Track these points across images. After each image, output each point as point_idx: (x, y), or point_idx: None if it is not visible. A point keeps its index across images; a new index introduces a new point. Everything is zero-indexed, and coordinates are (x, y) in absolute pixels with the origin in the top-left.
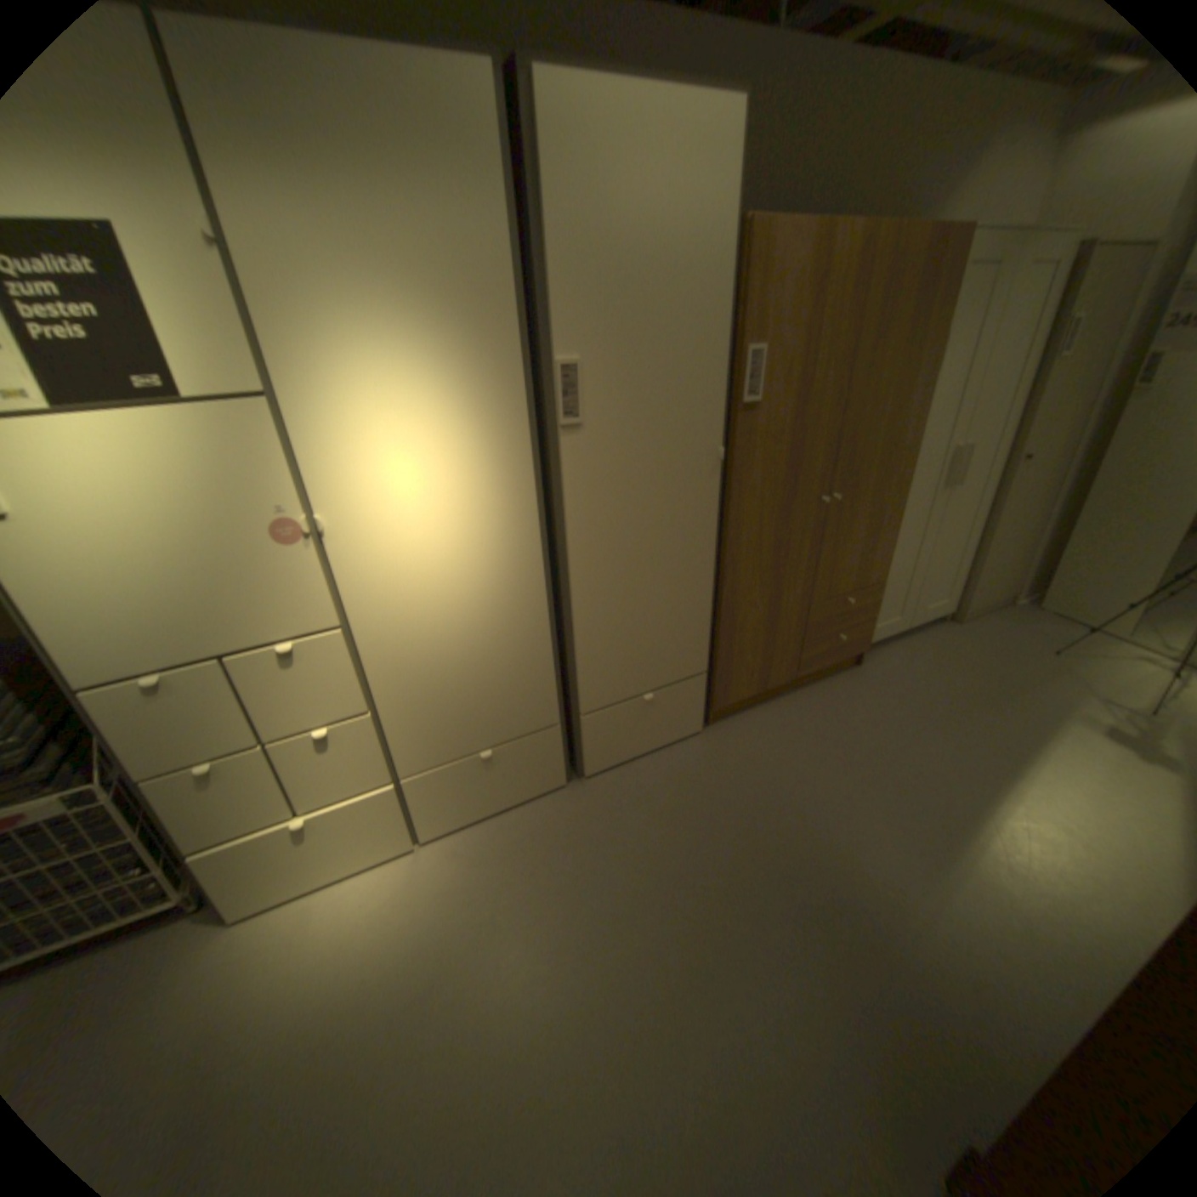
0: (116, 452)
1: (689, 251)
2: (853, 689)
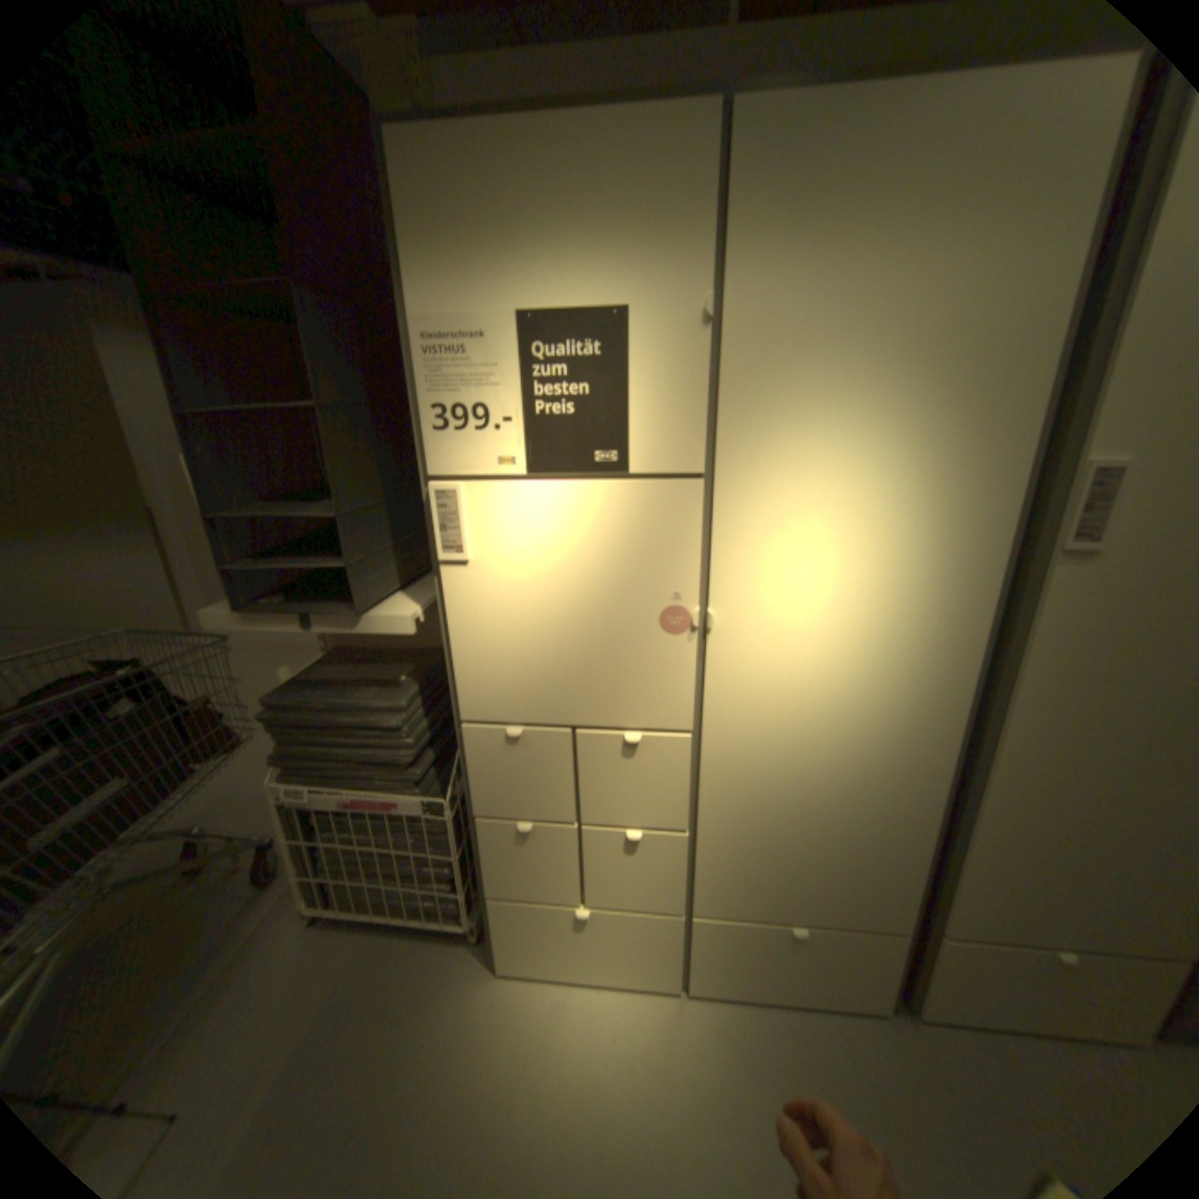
0: (558, 518)
1: None
2: None
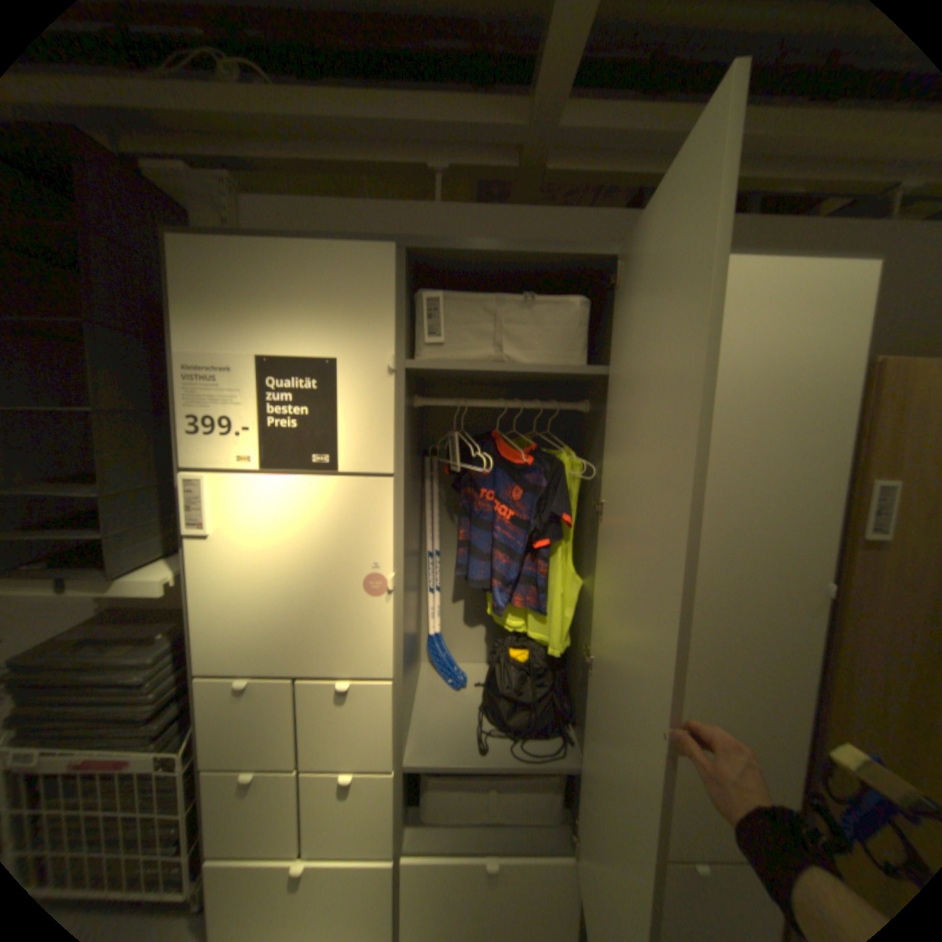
0: (283, 503)
1: (804, 387)
2: None
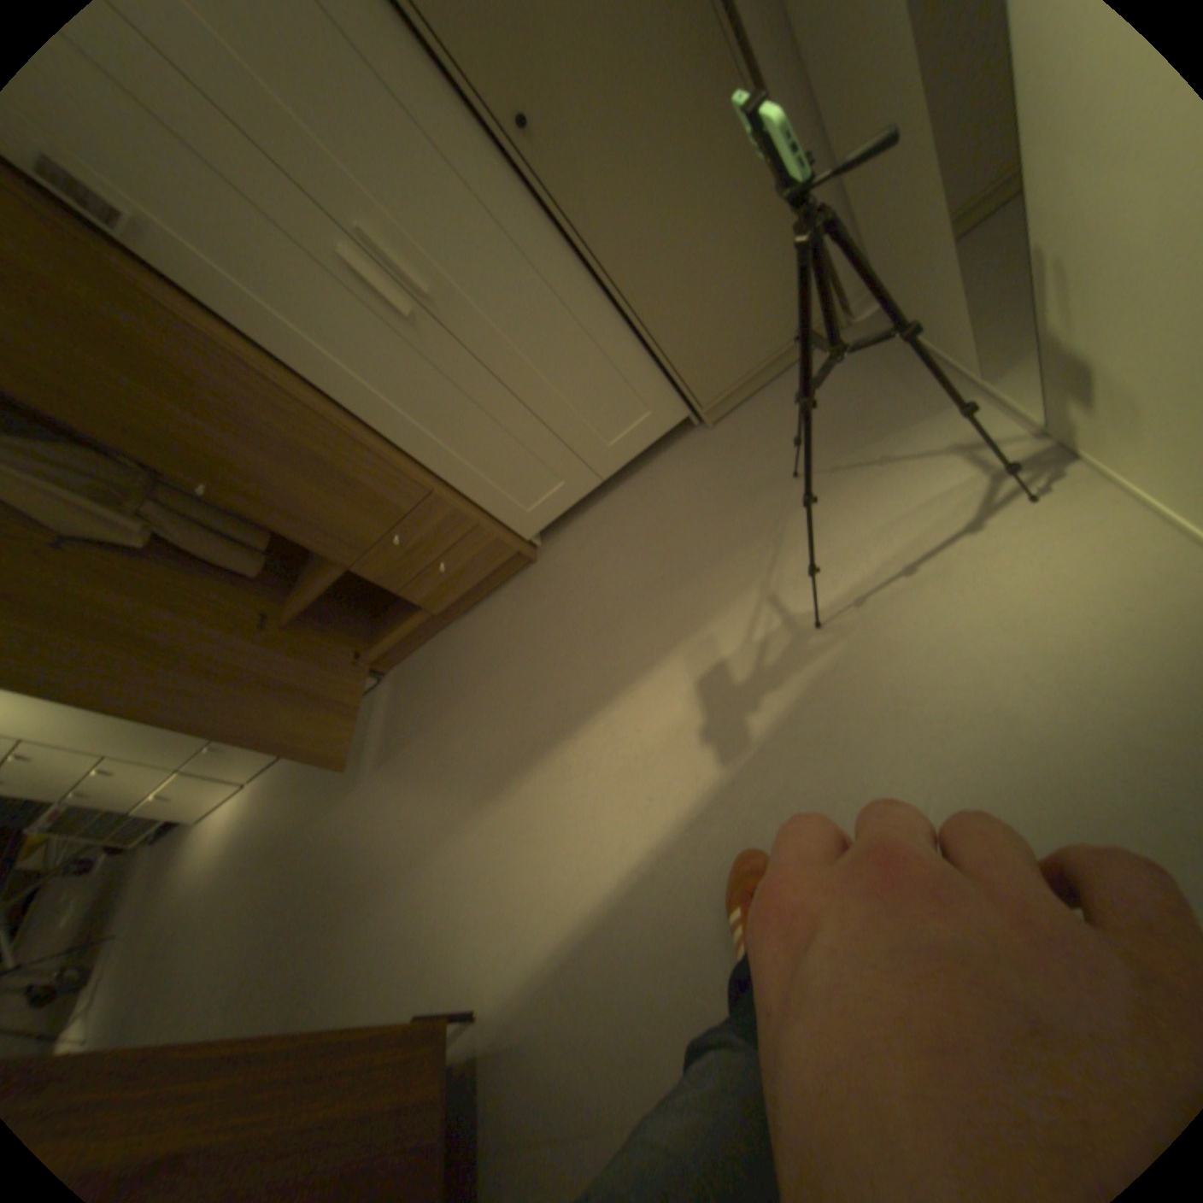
0: None
1: None
2: (507, 604)
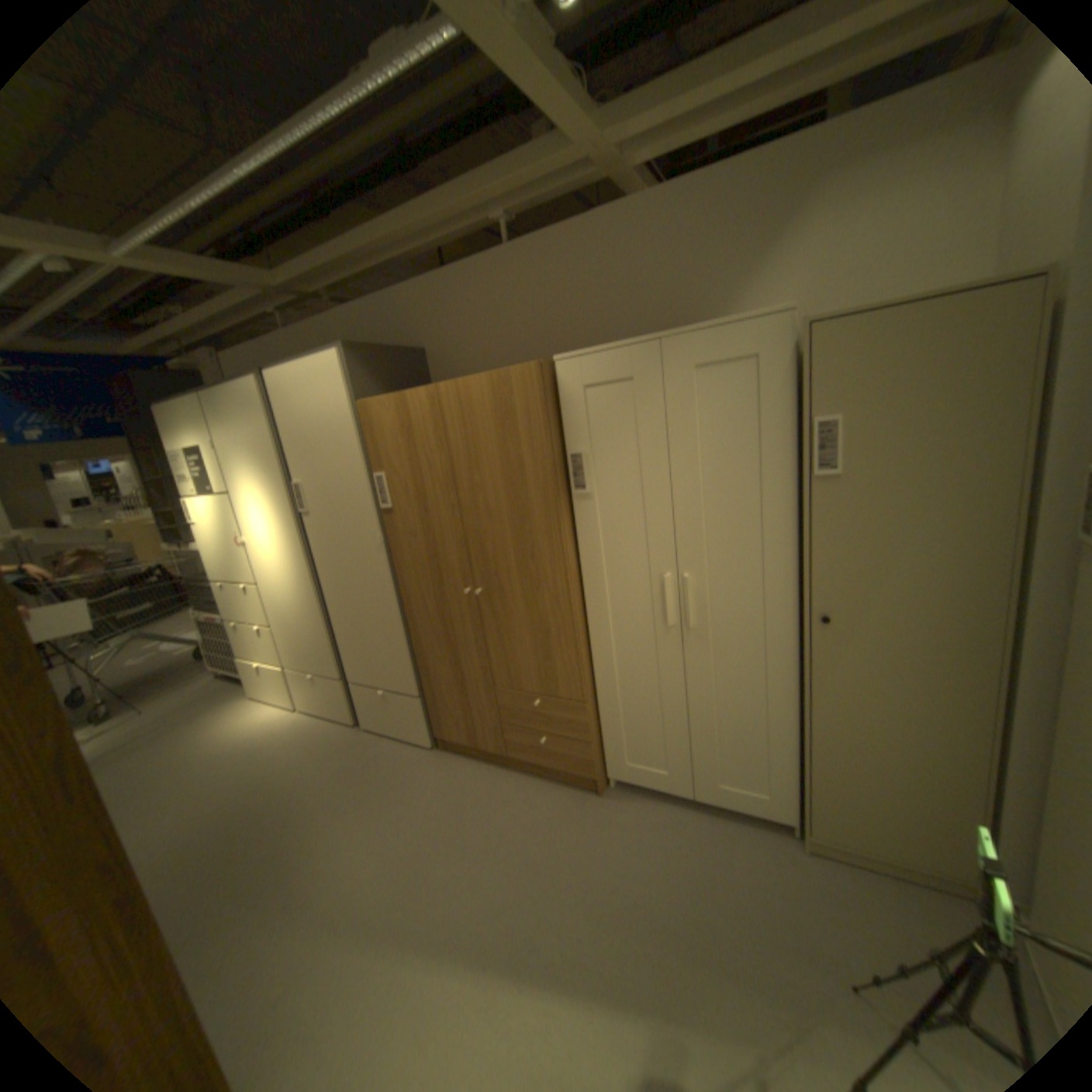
0: (207, 509)
1: (331, 427)
2: (554, 803)
